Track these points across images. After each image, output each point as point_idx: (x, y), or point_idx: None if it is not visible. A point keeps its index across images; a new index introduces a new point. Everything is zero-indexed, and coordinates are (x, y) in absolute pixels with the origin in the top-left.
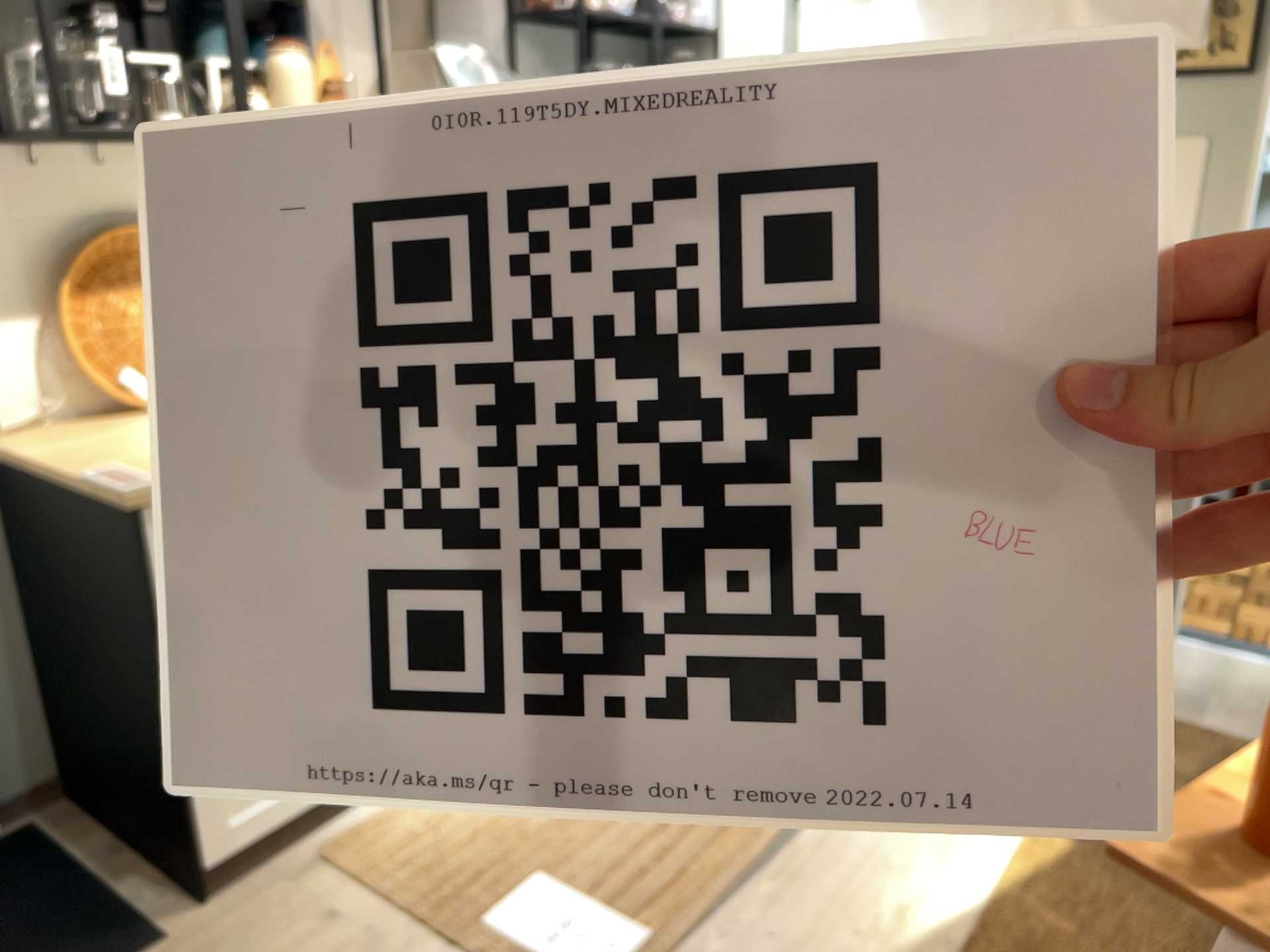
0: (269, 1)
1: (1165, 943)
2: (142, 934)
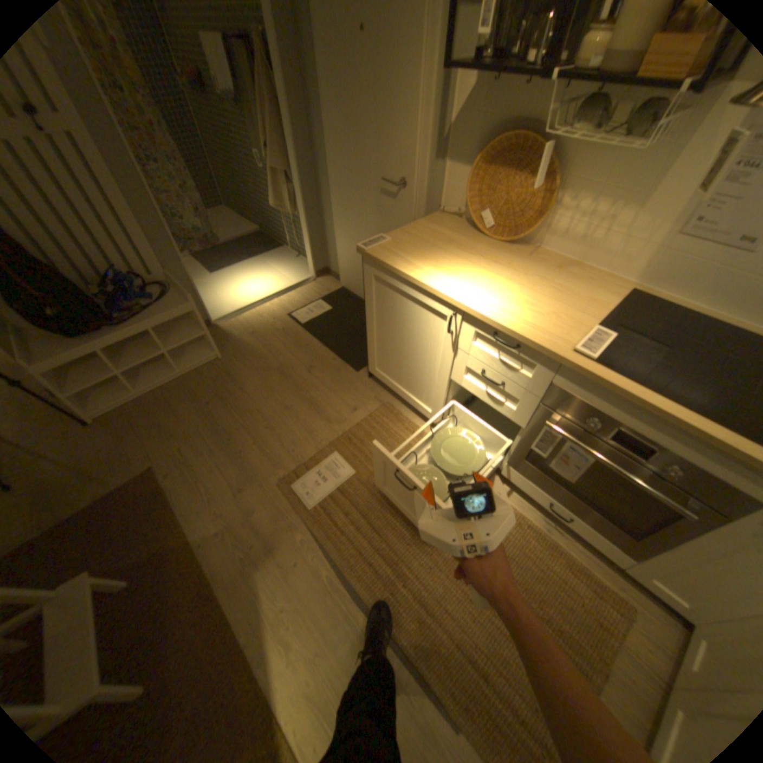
0: None
1: None
2: (360, 367)
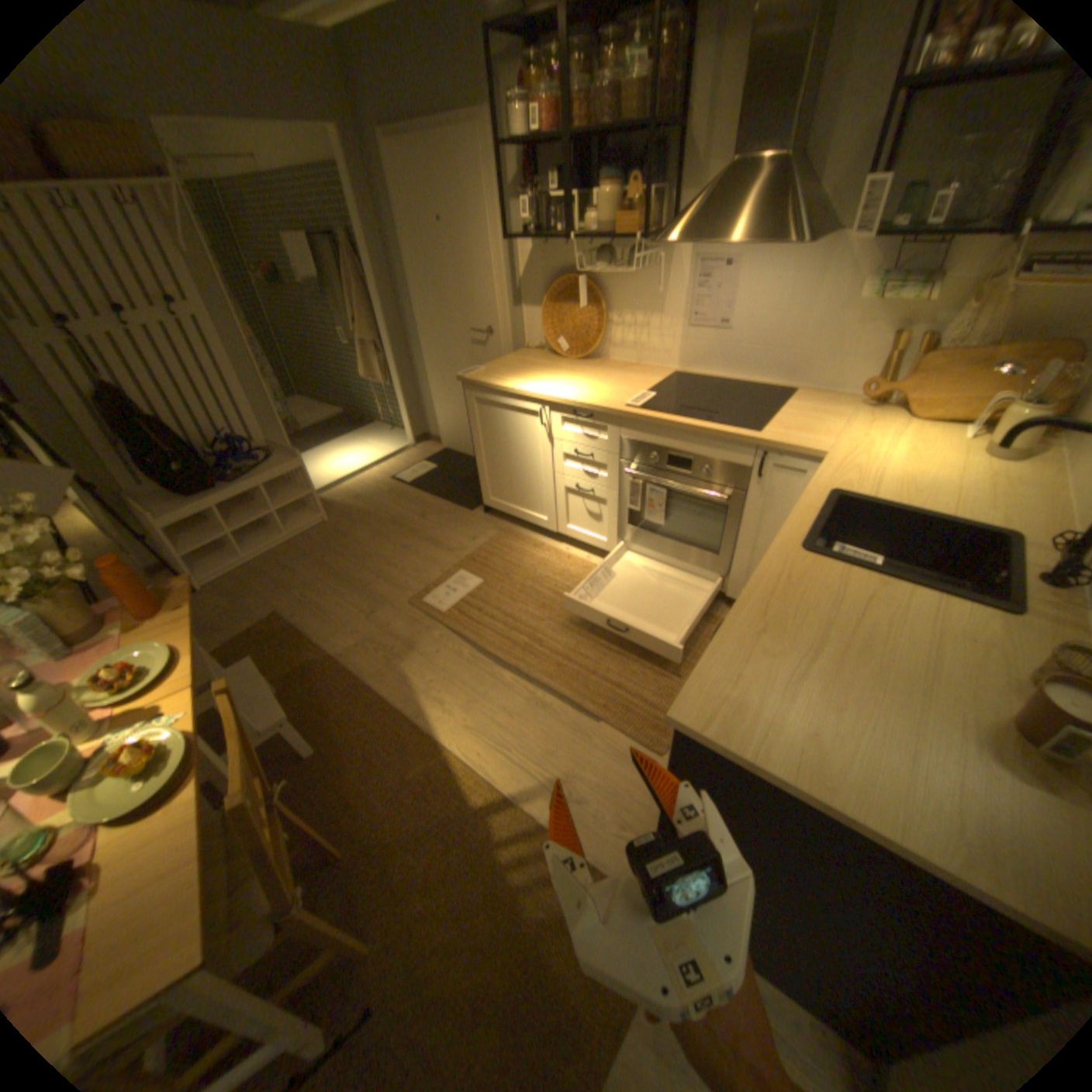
0: (663, 139)
1: (380, 814)
2: (474, 506)
